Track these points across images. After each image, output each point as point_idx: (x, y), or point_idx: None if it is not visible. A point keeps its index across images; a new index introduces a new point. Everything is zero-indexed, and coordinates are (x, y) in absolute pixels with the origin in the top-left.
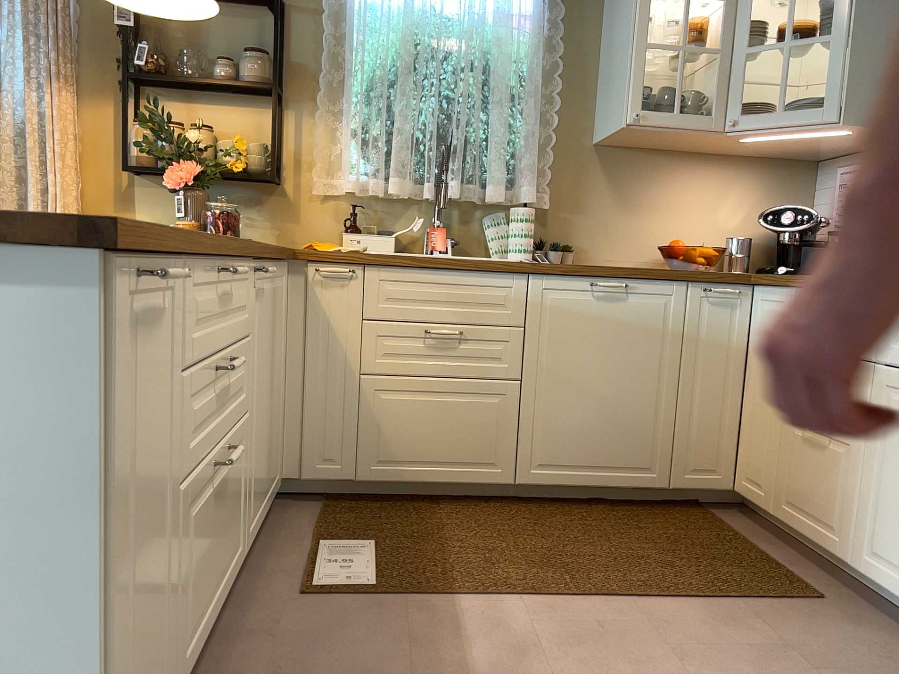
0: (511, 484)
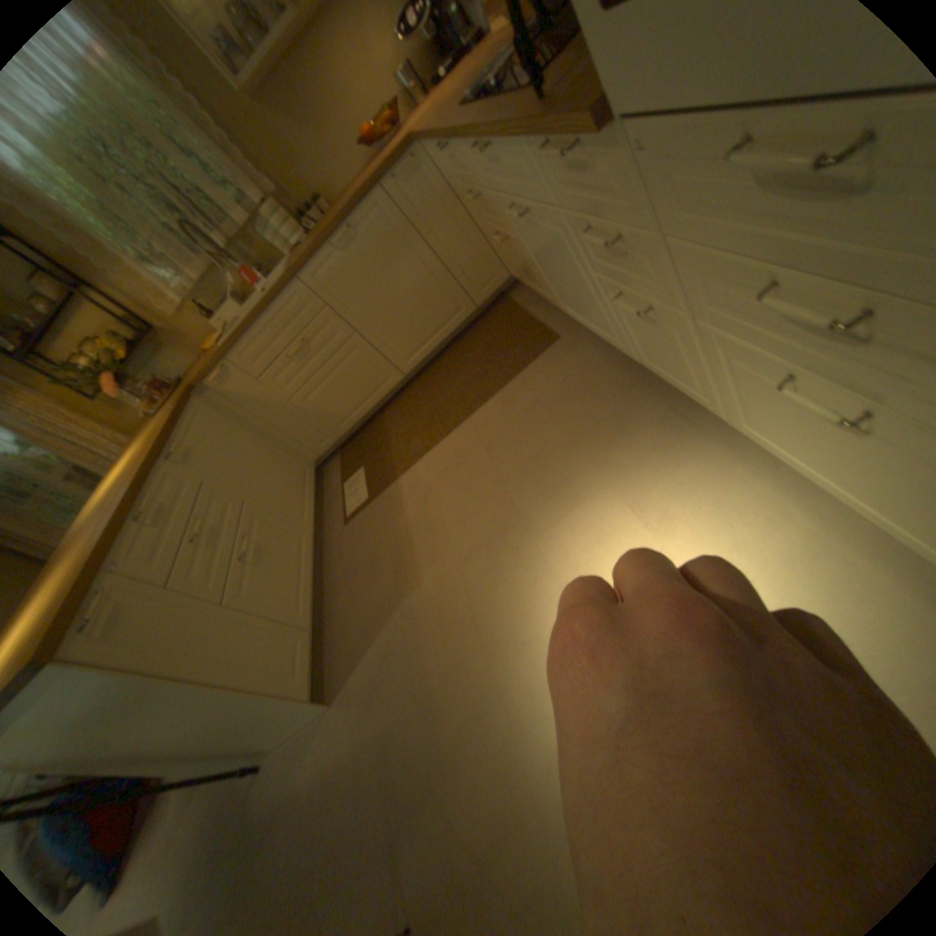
0: (403, 377)
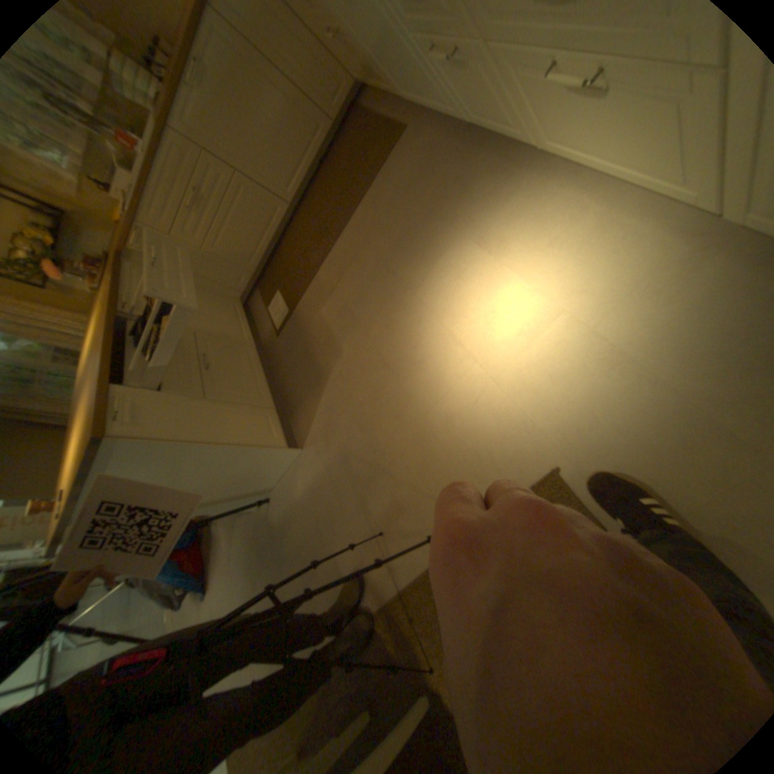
0: (290, 206)
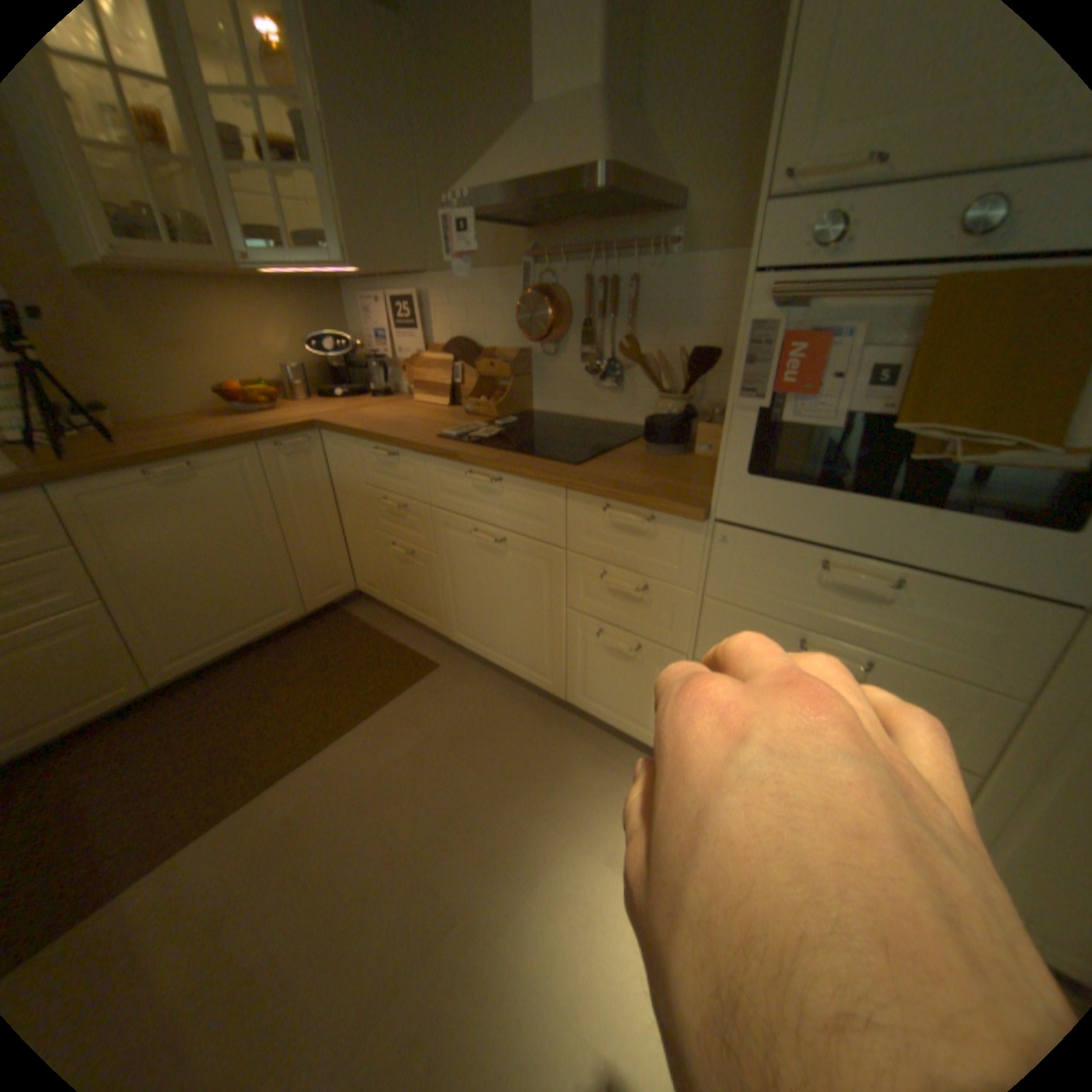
0: (142, 691)
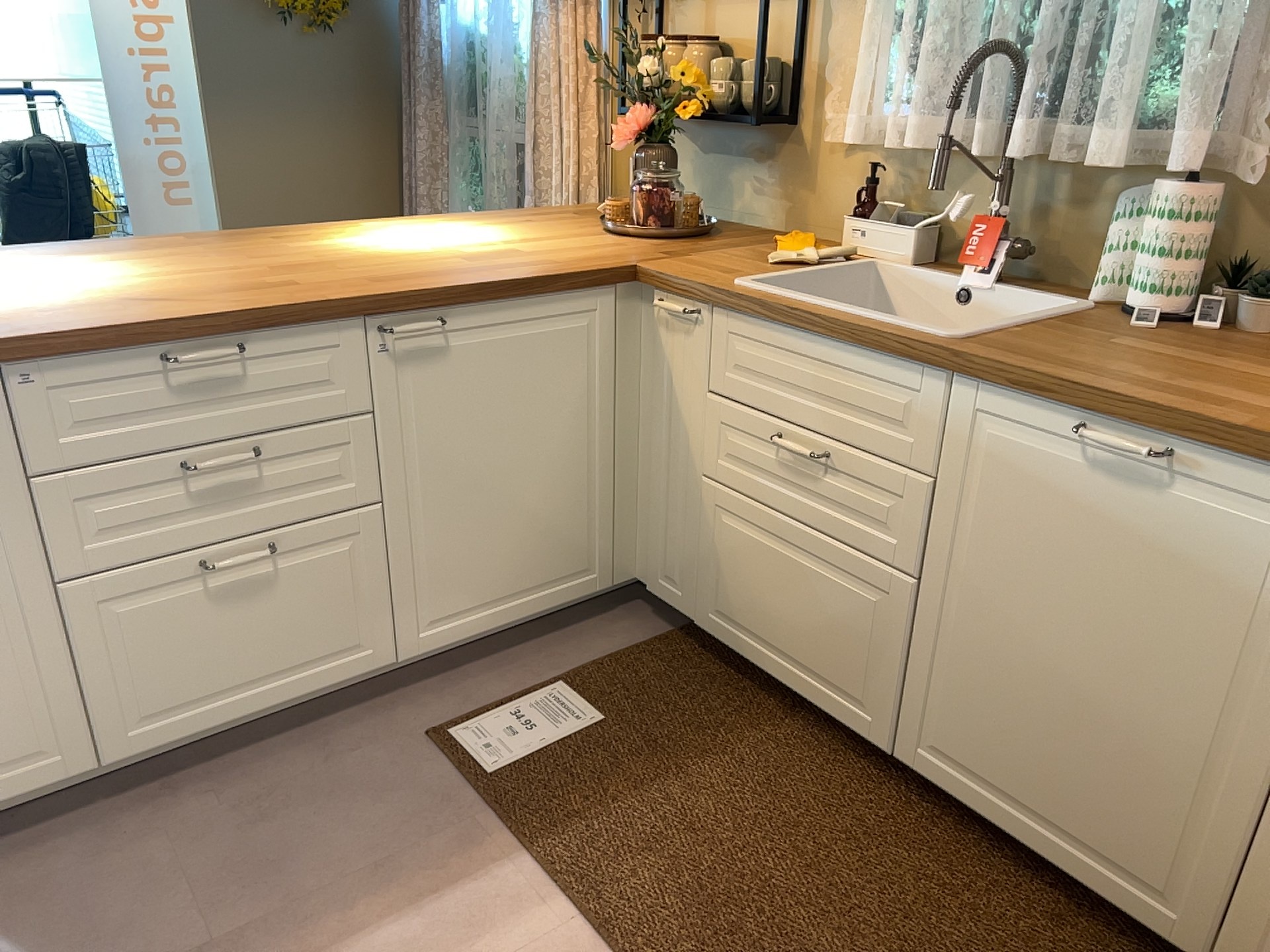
0: (884, 749)
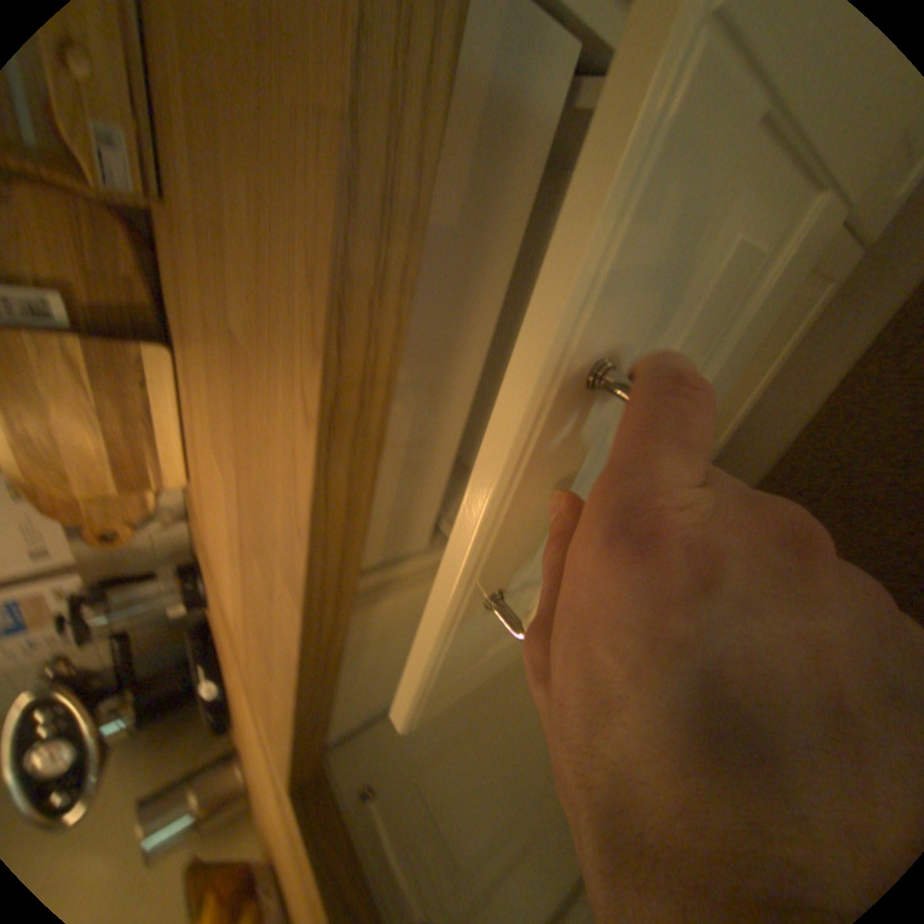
0: None
